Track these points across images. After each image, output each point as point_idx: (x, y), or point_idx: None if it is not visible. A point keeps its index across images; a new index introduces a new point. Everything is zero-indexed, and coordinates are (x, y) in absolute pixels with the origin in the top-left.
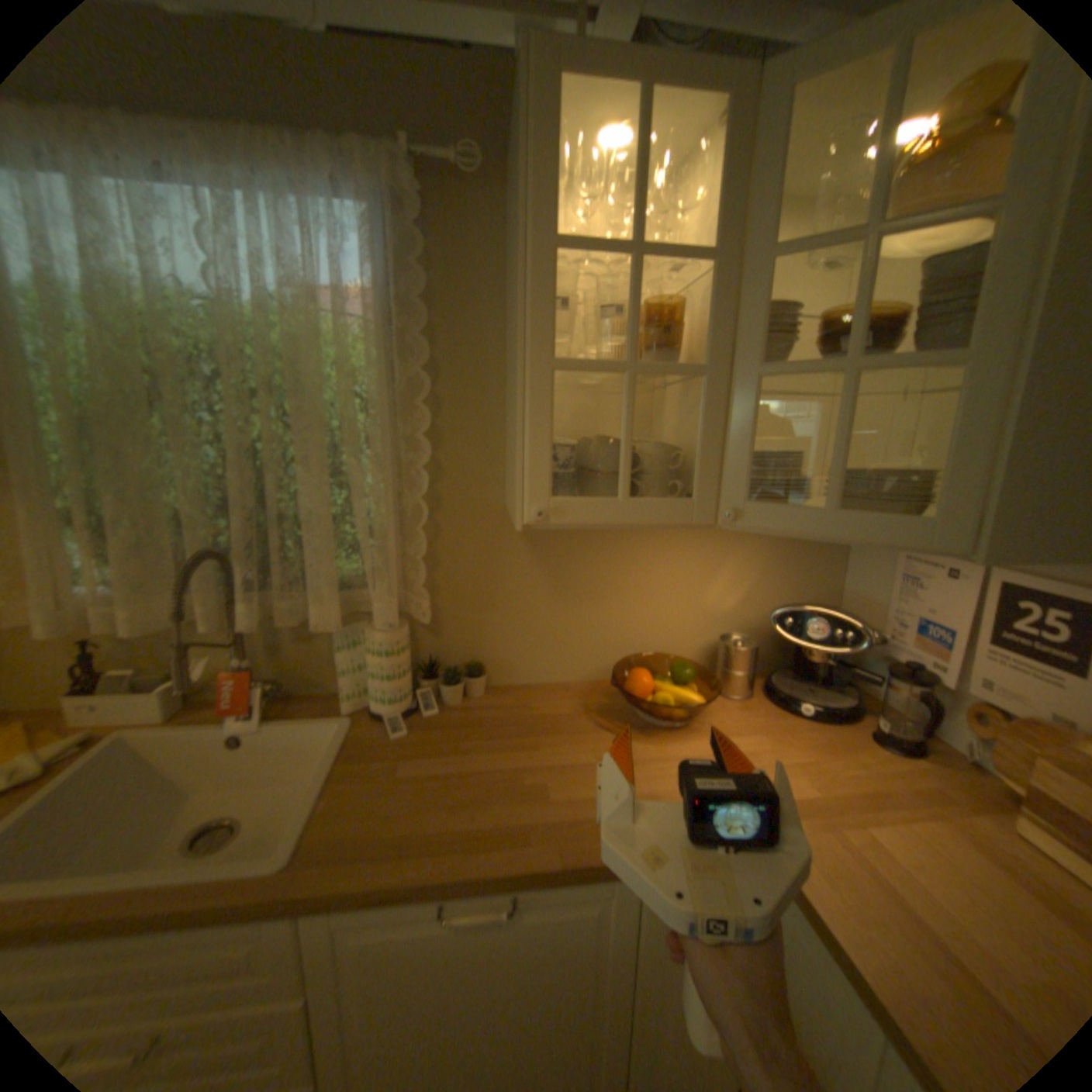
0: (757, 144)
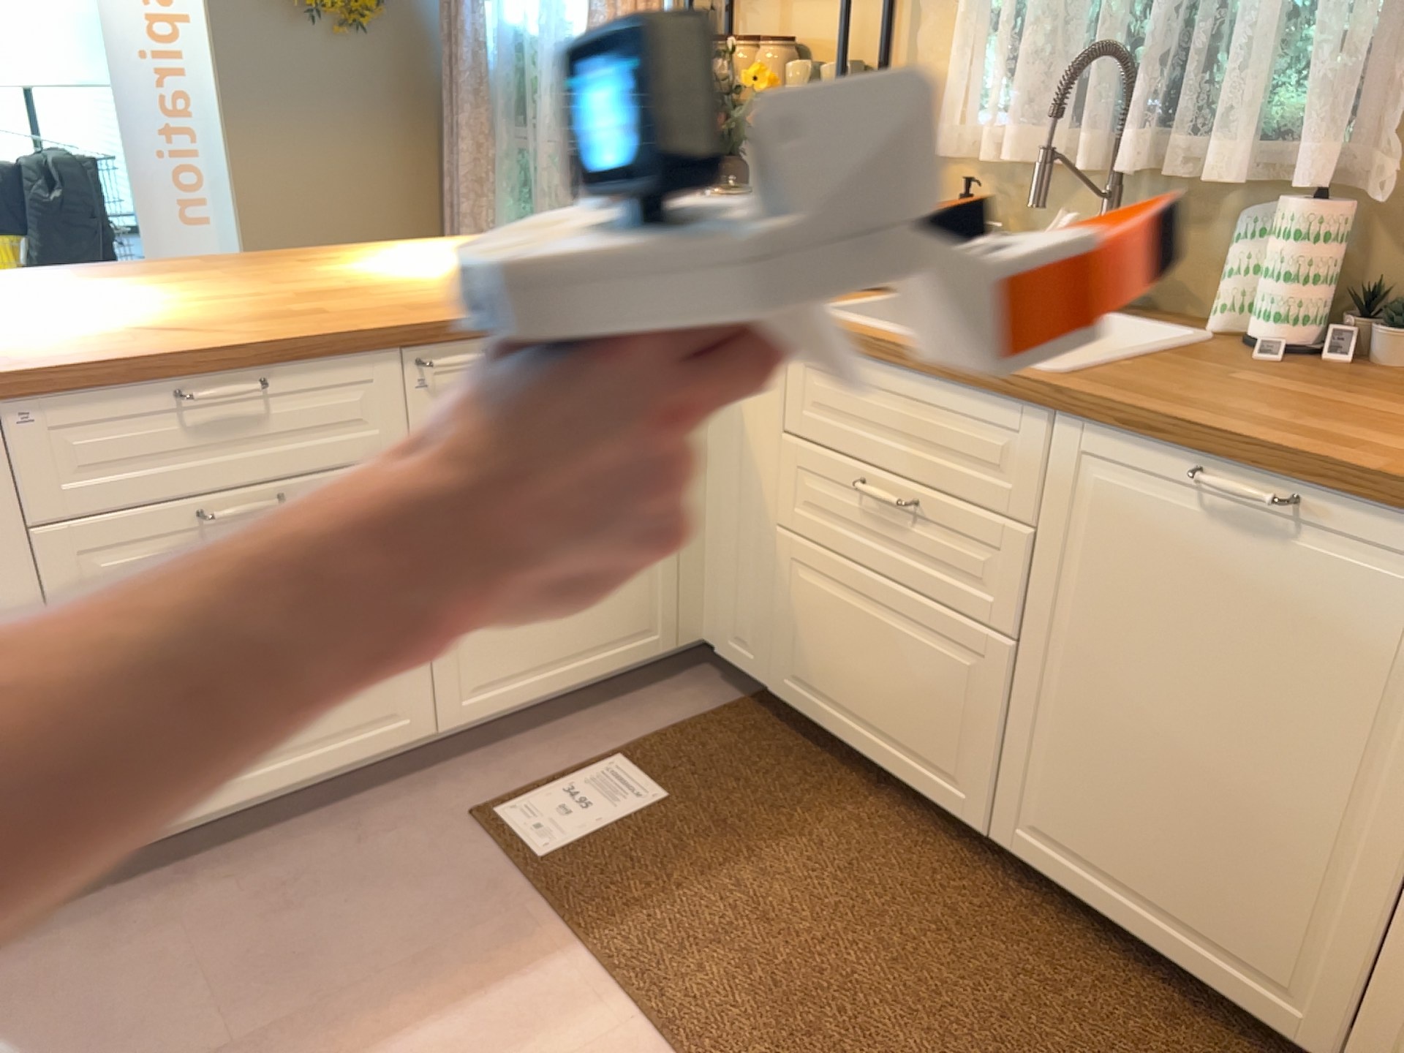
0: None
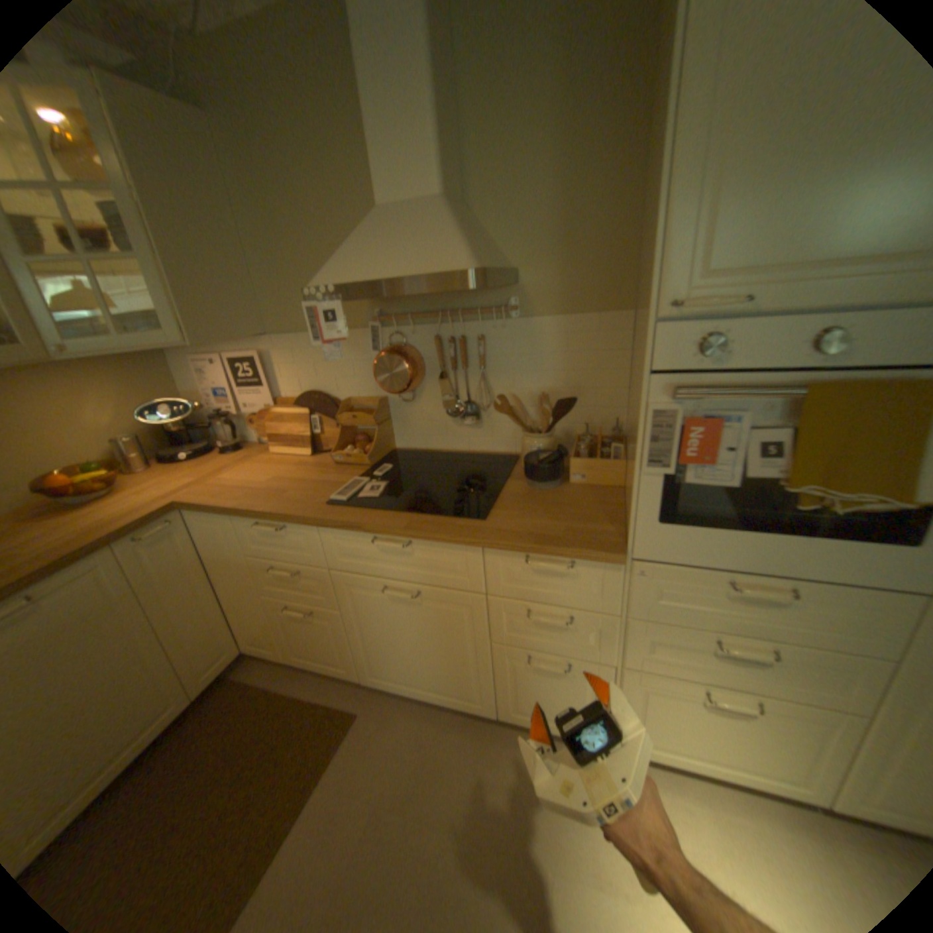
0: None
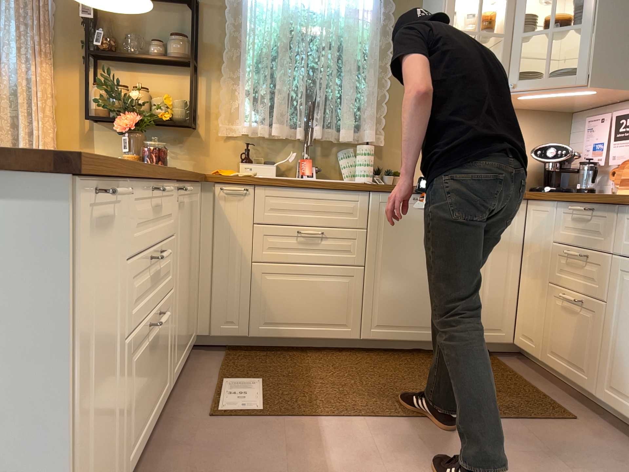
0: None
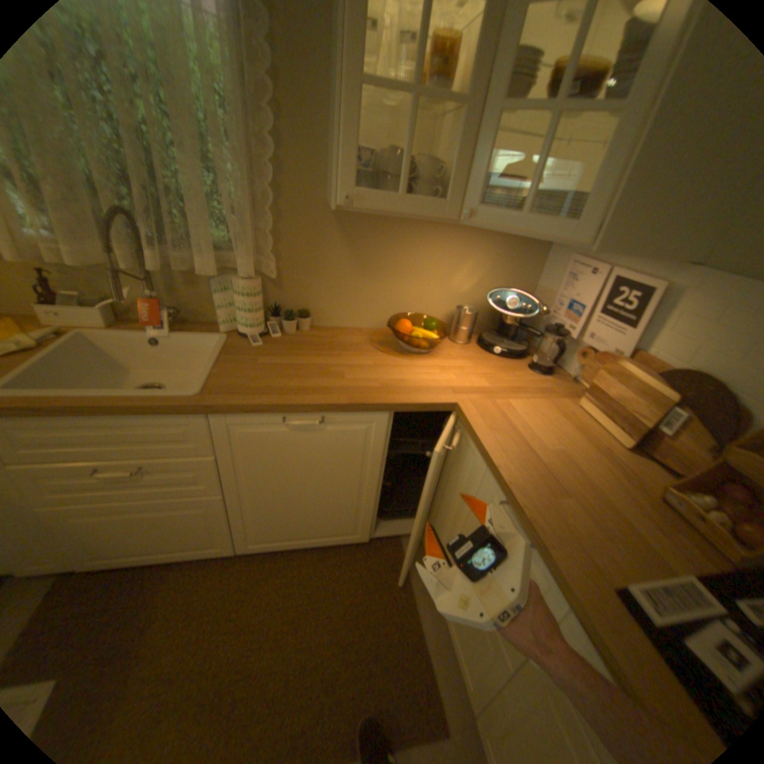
0: None
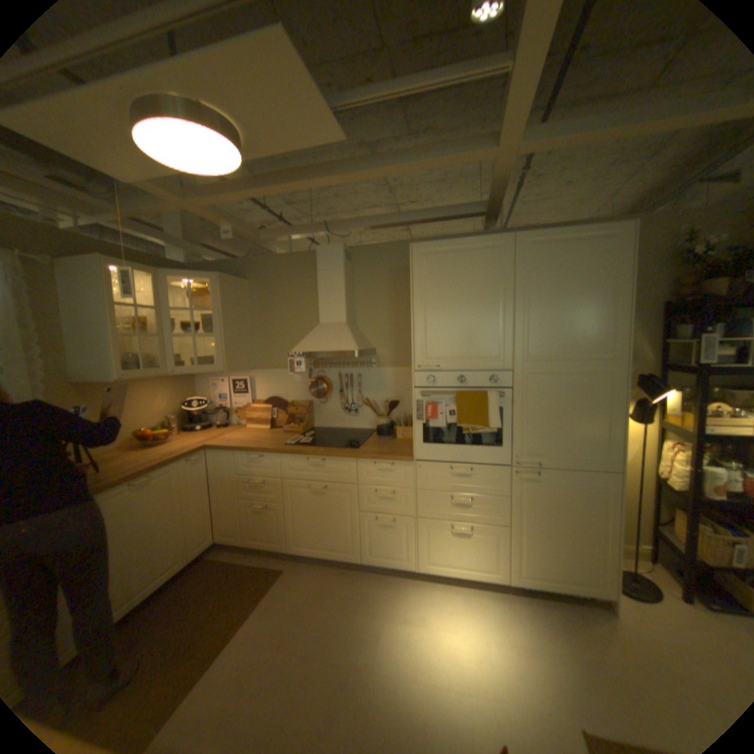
0: (157, 286)
